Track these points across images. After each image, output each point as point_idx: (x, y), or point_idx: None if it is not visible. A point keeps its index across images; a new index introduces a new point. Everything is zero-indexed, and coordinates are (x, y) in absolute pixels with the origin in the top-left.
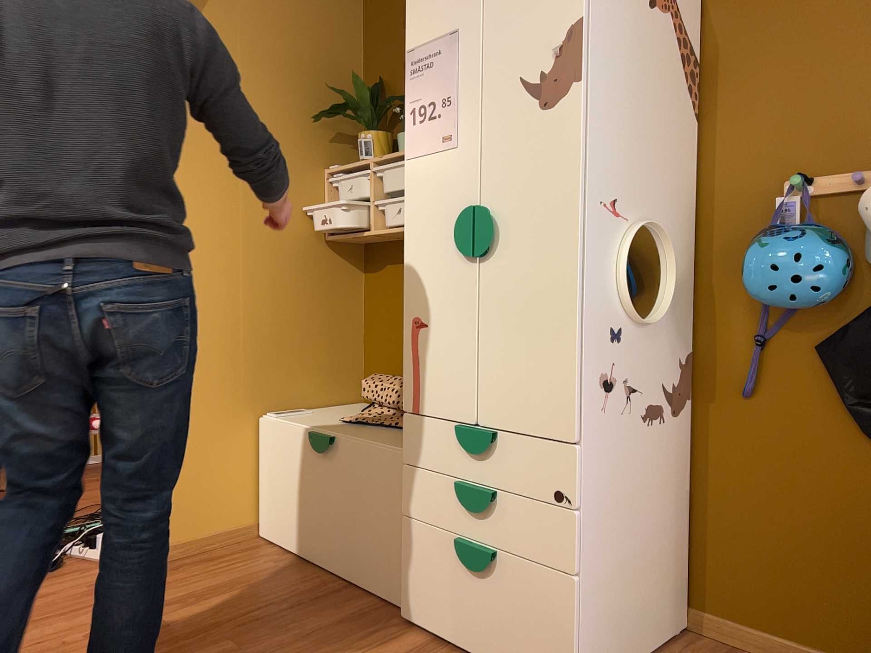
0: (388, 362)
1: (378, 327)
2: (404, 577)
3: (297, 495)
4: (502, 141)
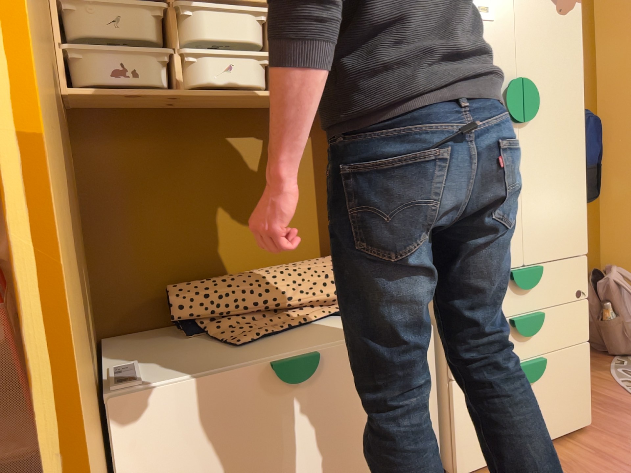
0: (149, 270)
1: (121, 228)
2: (455, 439)
3: (242, 468)
4: (531, 28)
